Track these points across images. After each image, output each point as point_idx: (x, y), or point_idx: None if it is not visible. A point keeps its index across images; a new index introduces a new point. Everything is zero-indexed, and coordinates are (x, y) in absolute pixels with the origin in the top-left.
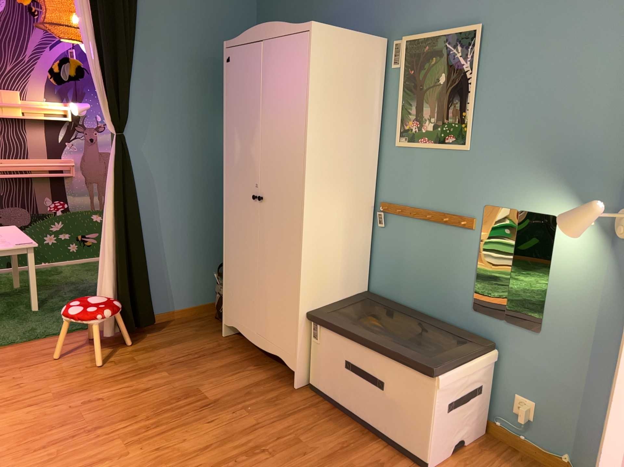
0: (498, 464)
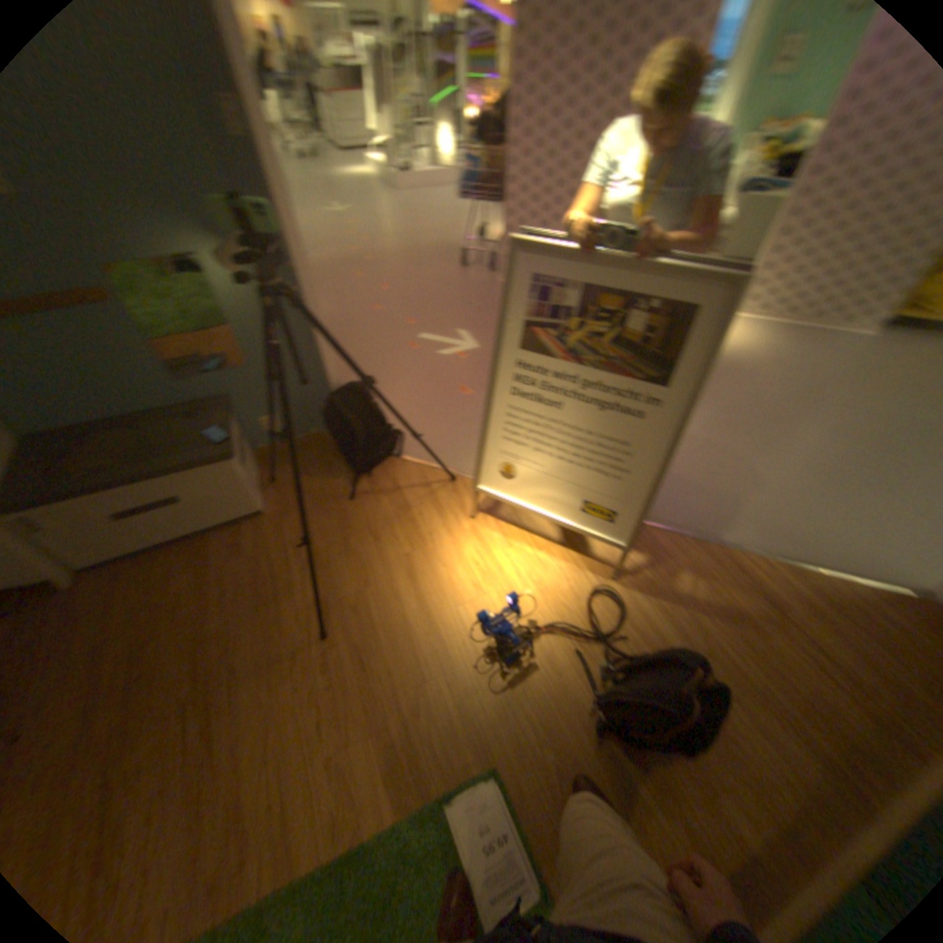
0: (285, 471)
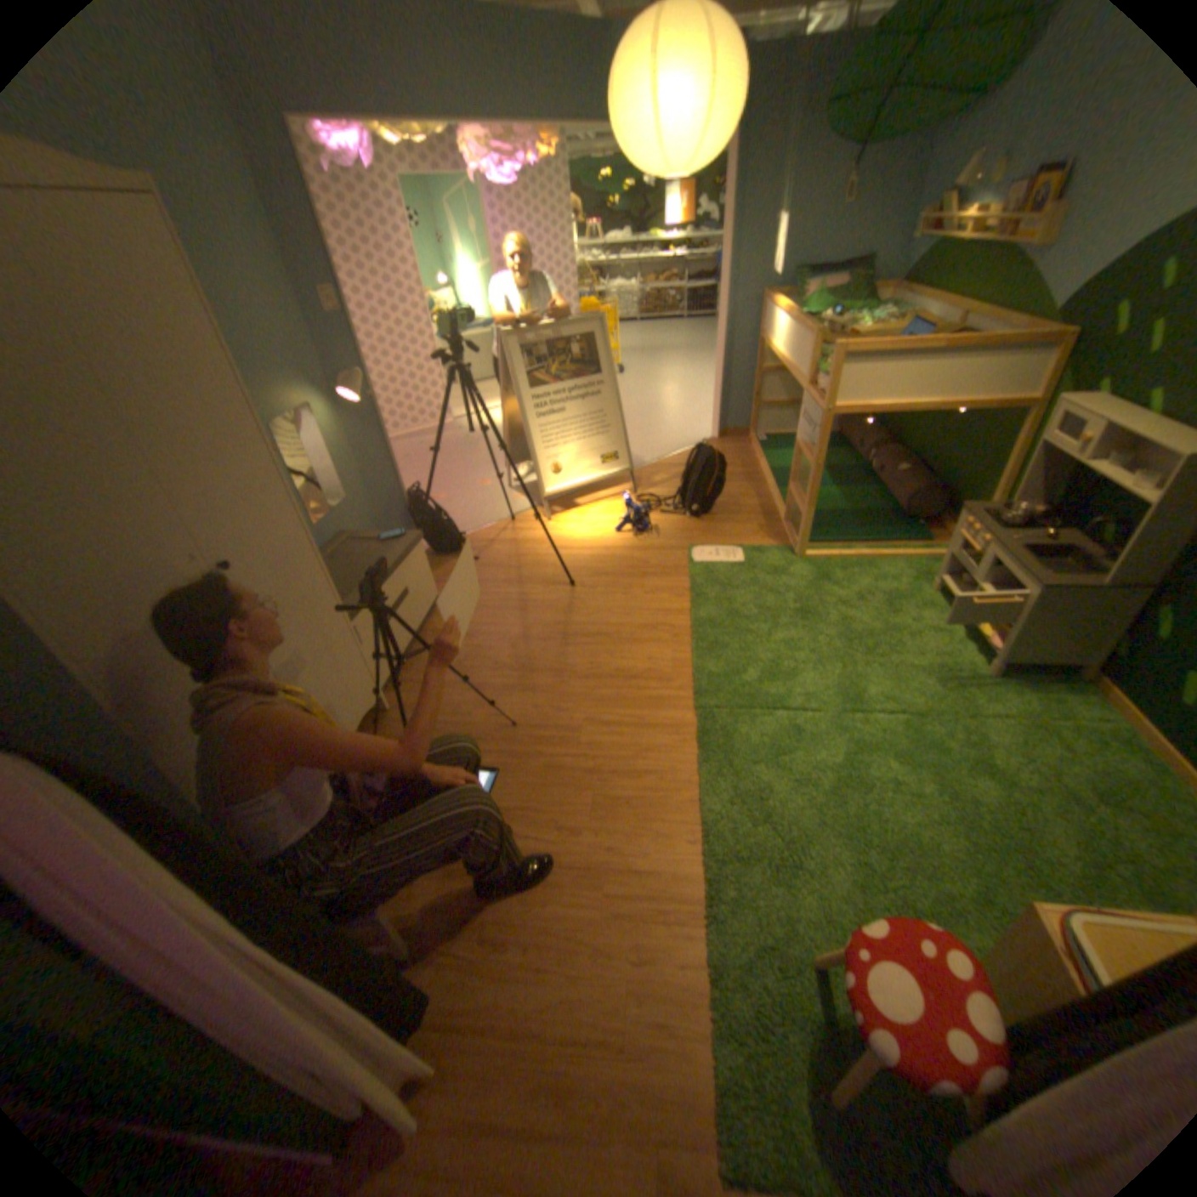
0: None
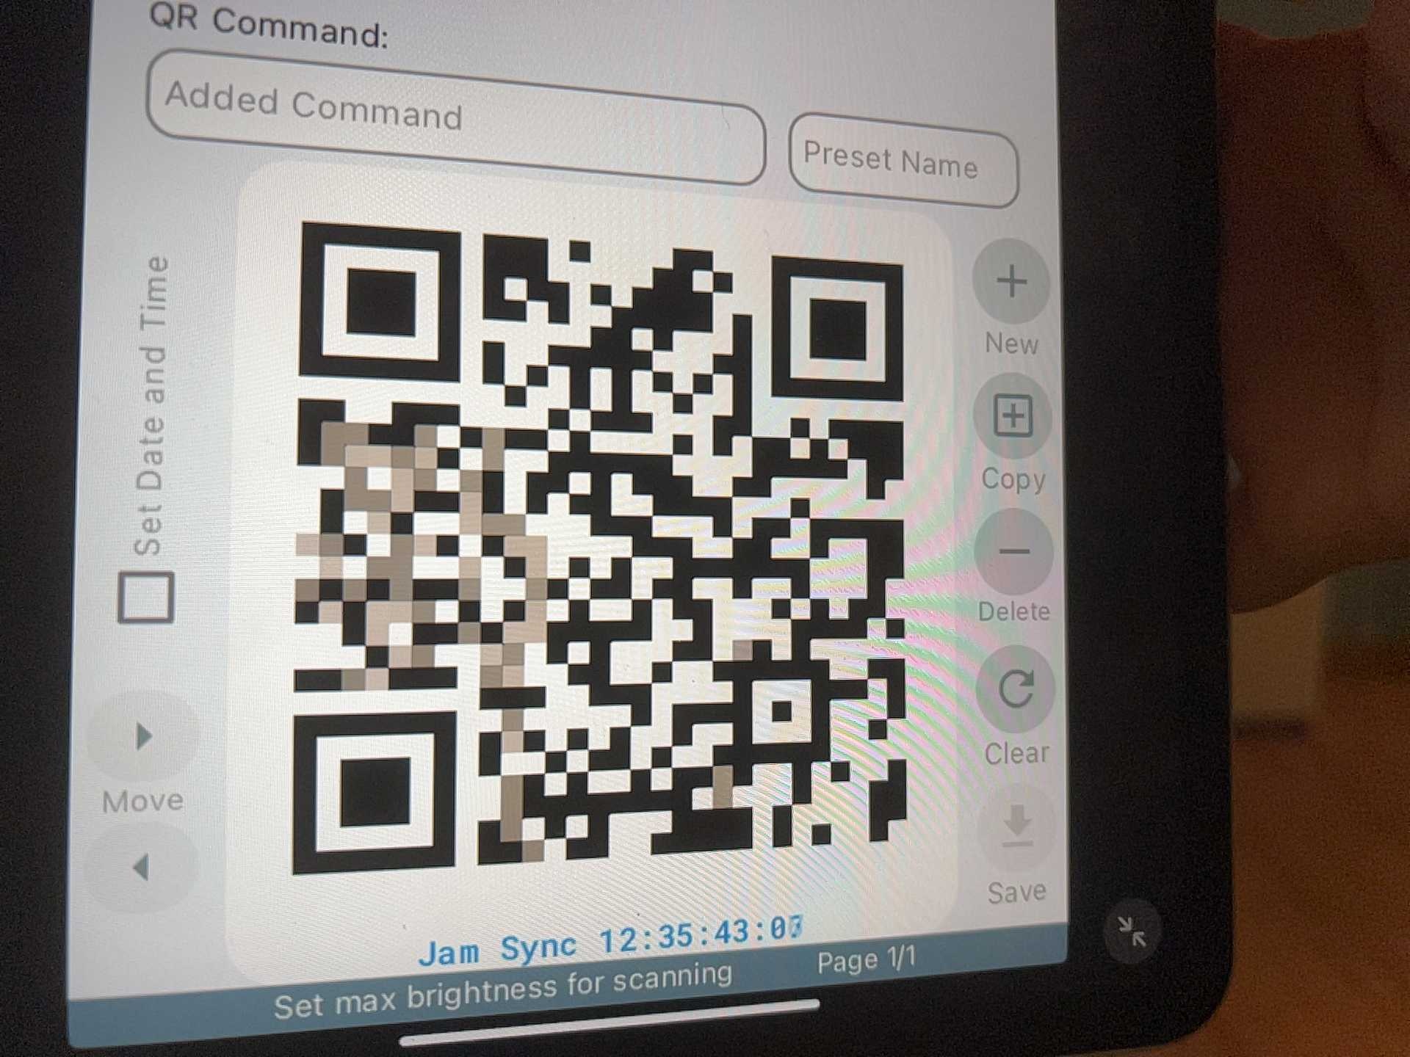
0: (1329, 689)
